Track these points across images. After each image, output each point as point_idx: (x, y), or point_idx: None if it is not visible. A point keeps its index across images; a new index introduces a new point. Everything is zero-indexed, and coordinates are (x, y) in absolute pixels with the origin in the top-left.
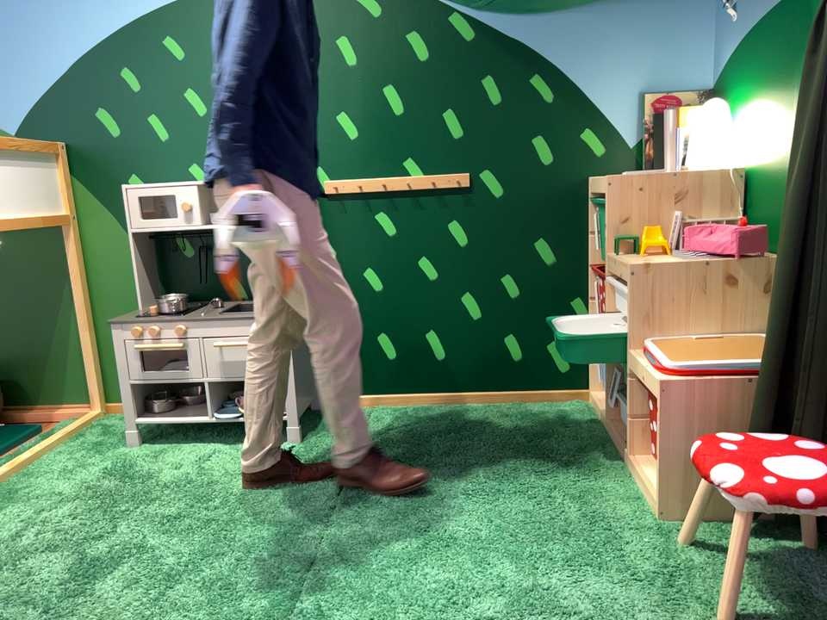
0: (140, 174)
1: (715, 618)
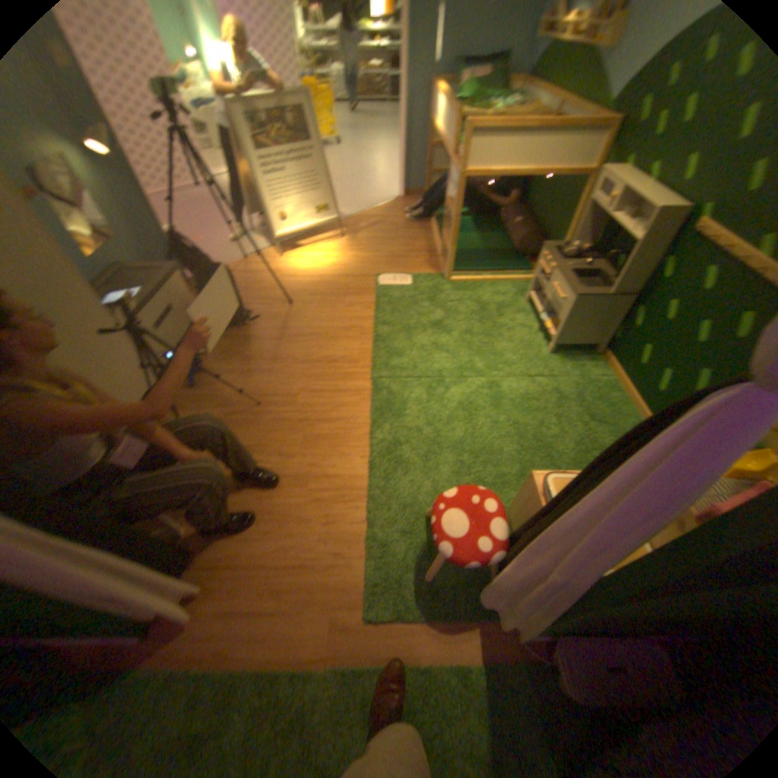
0: (632, 158)
1: (428, 511)
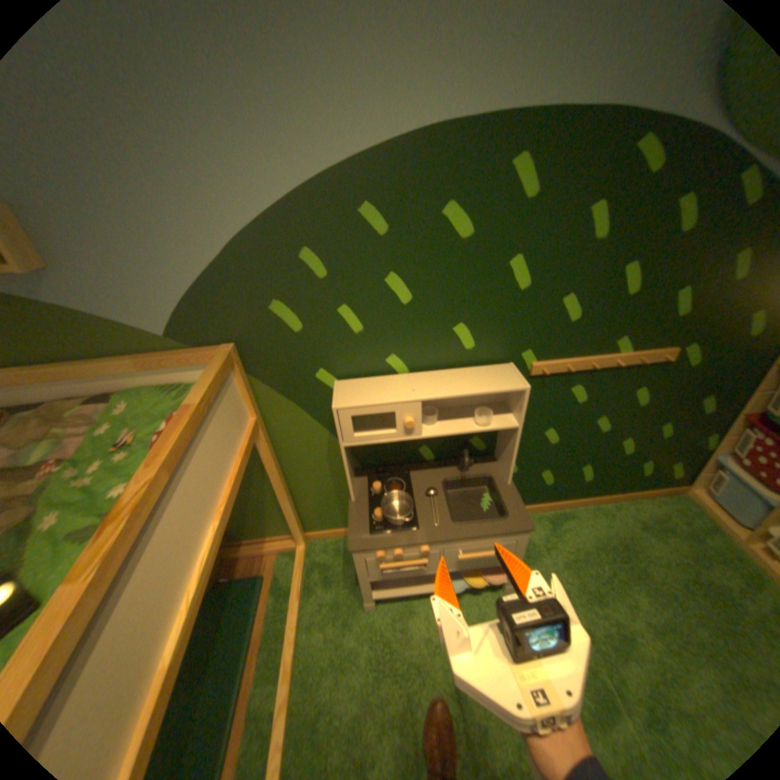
0: (331, 369)
1: None
